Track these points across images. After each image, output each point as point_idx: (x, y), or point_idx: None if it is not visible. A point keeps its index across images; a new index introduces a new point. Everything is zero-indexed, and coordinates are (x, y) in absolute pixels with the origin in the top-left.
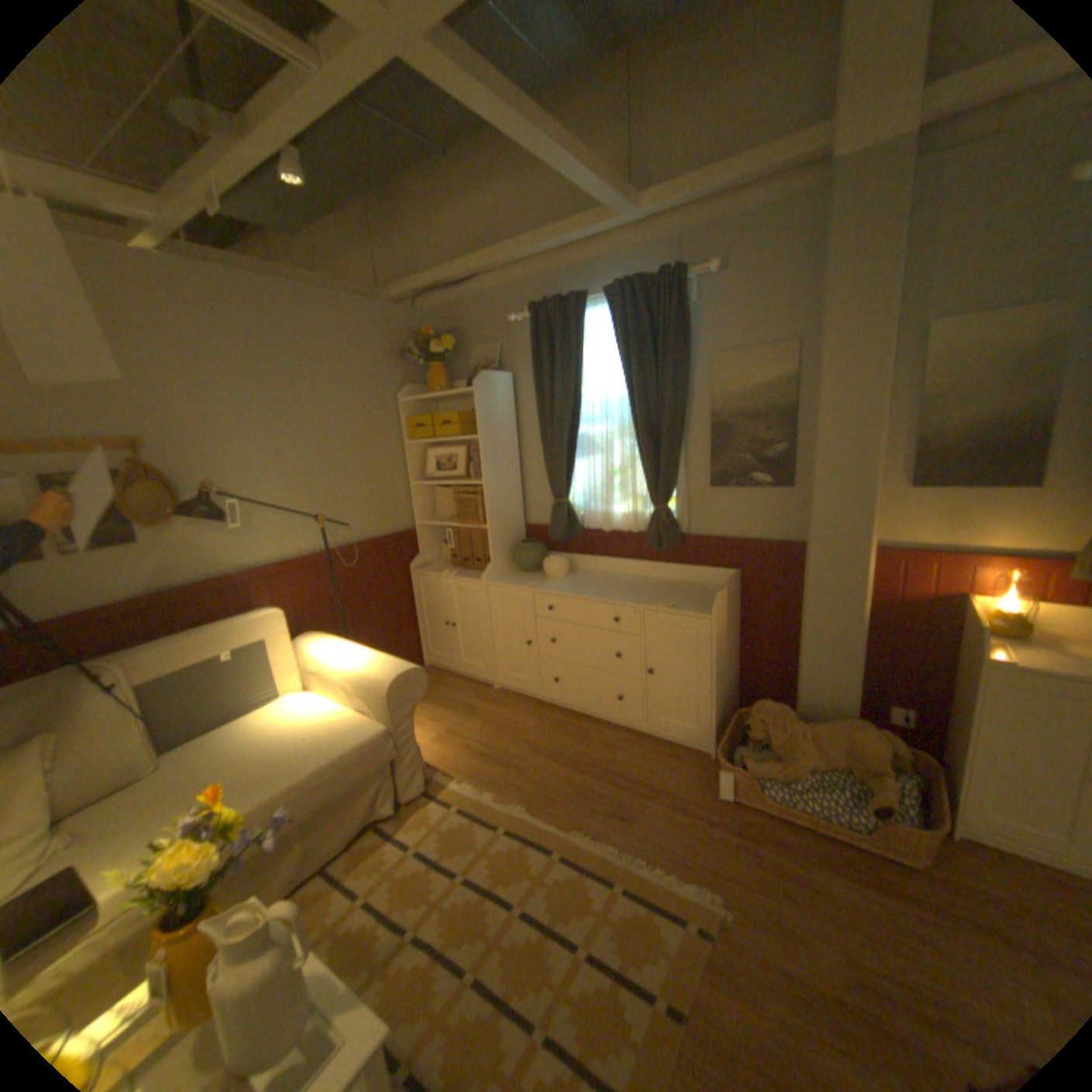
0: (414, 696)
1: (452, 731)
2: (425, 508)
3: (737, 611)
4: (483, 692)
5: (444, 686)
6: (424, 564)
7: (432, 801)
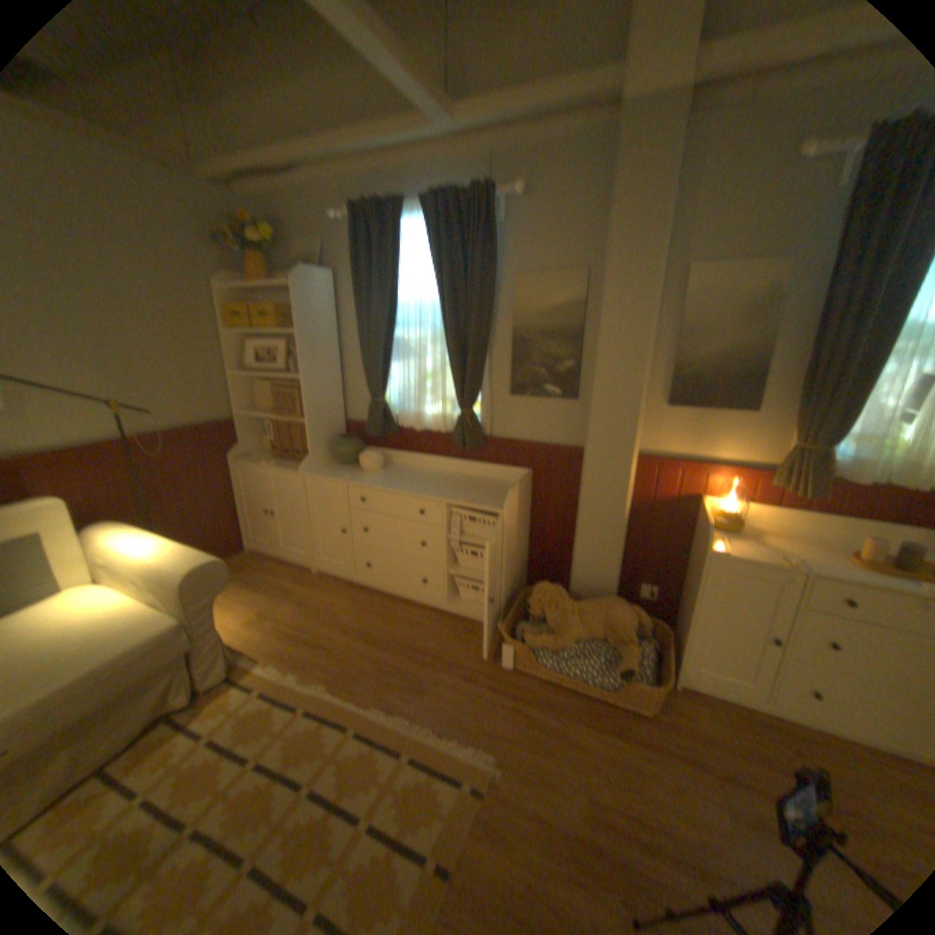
0: (214, 590)
1: (265, 617)
2: (245, 401)
3: (528, 506)
4: (301, 578)
5: (263, 573)
6: (245, 456)
7: (234, 689)
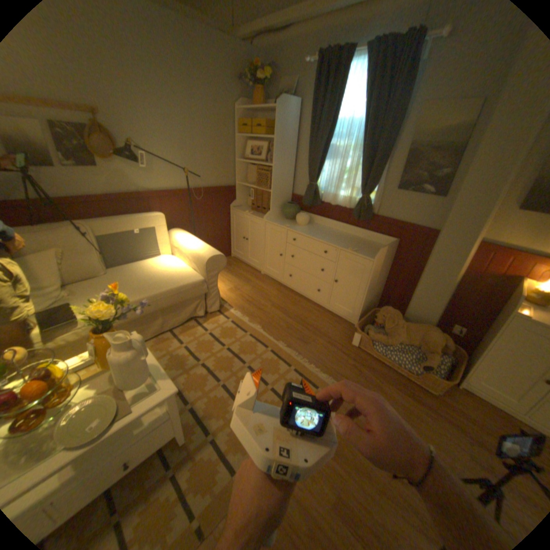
0: (219, 268)
1: (237, 288)
2: (242, 175)
3: (391, 261)
4: (256, 274)
5: (238, 267)
6: (238, 206)
7: (221, 315)
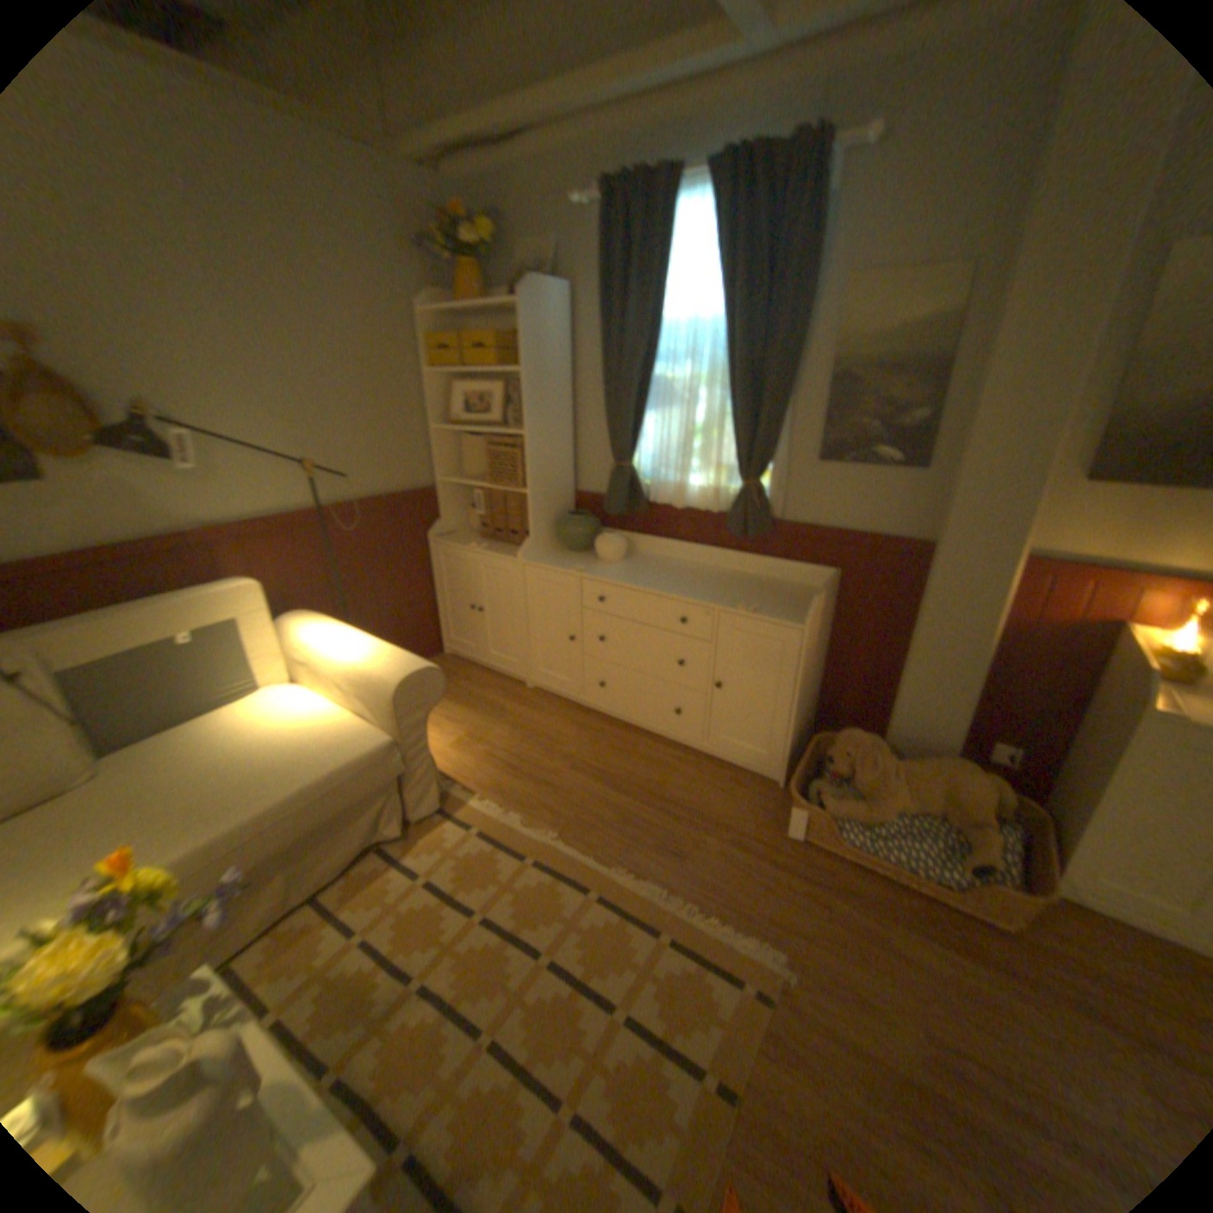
0: (429, 701)
1: (475, 736)
2: (450, 462)
3: (830, 620)
4: (514, 691)
5: (468, 680)
6: (448, 533)
7: (449, 821)
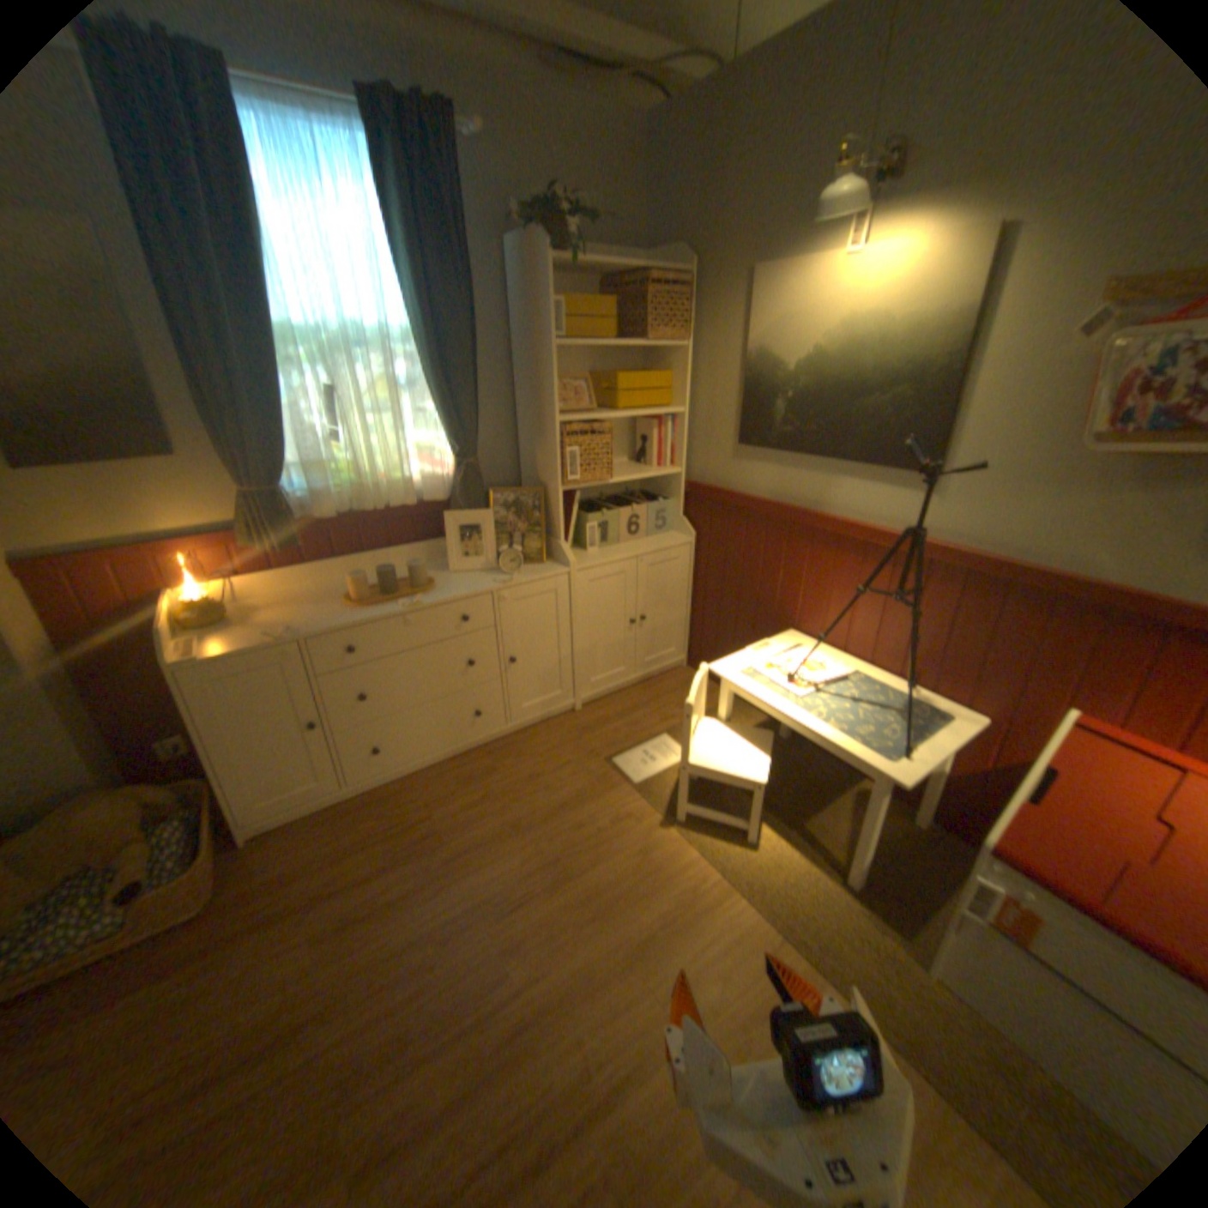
0: None
1: None
2: None
3: None
4: None
5: None
6: None
7: None
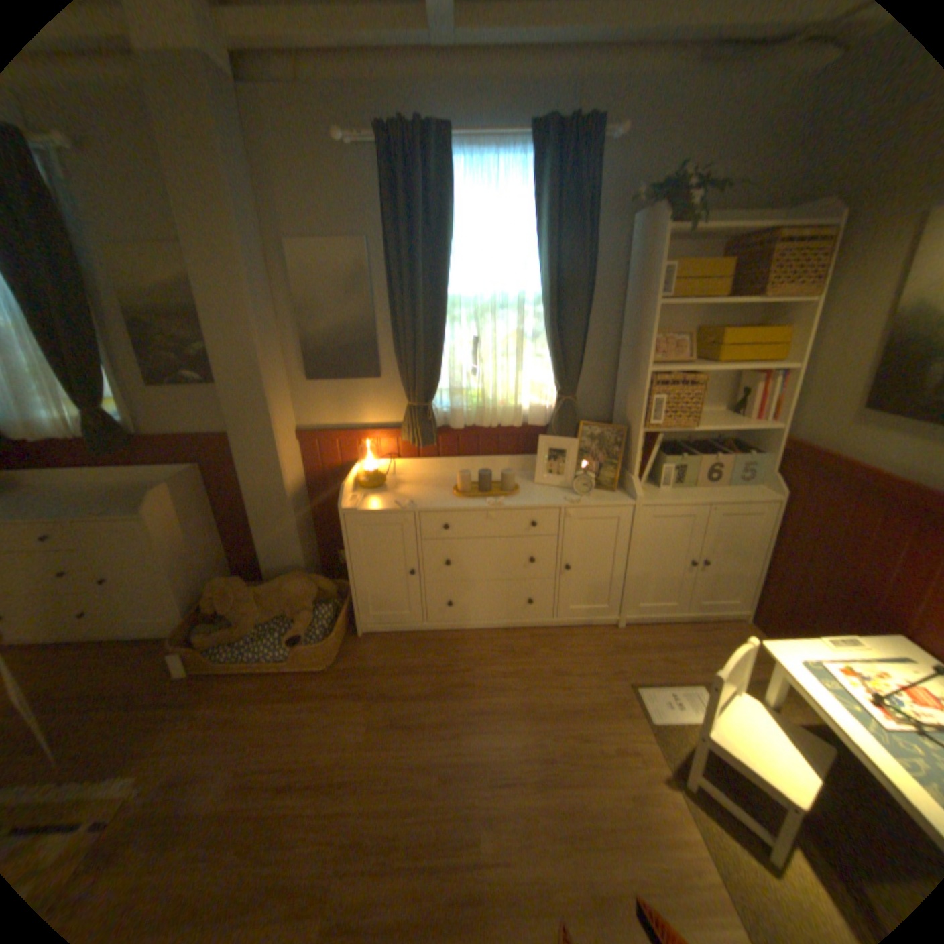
0: None
1: None
2: None
3: (202, 502)
4: None
5: None
6: None
7: None
